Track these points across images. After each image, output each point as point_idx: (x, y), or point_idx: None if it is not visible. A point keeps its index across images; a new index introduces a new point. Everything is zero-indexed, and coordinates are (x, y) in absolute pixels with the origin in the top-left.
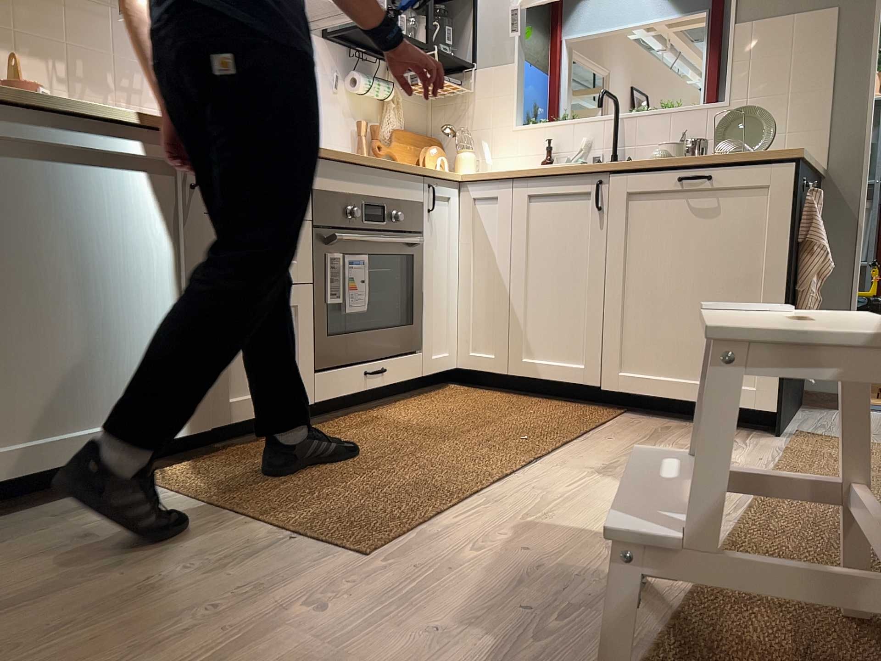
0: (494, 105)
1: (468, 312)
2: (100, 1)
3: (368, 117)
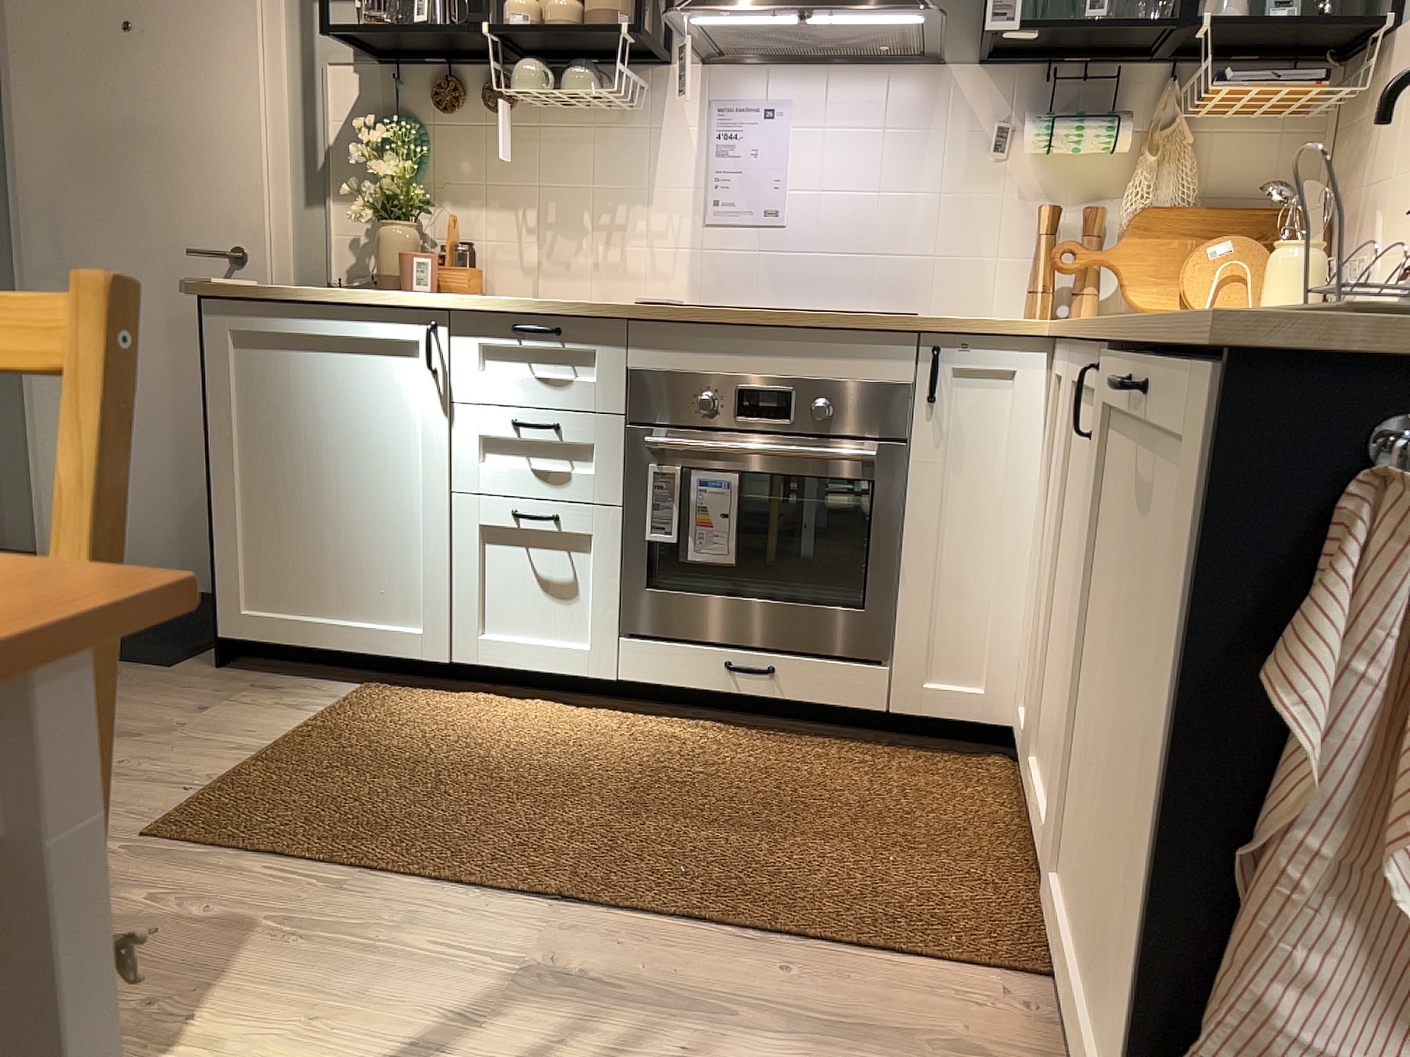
0: (1404, 119)
1: (1031, 623)
2: (576, 120)
3: (1090, 191)
